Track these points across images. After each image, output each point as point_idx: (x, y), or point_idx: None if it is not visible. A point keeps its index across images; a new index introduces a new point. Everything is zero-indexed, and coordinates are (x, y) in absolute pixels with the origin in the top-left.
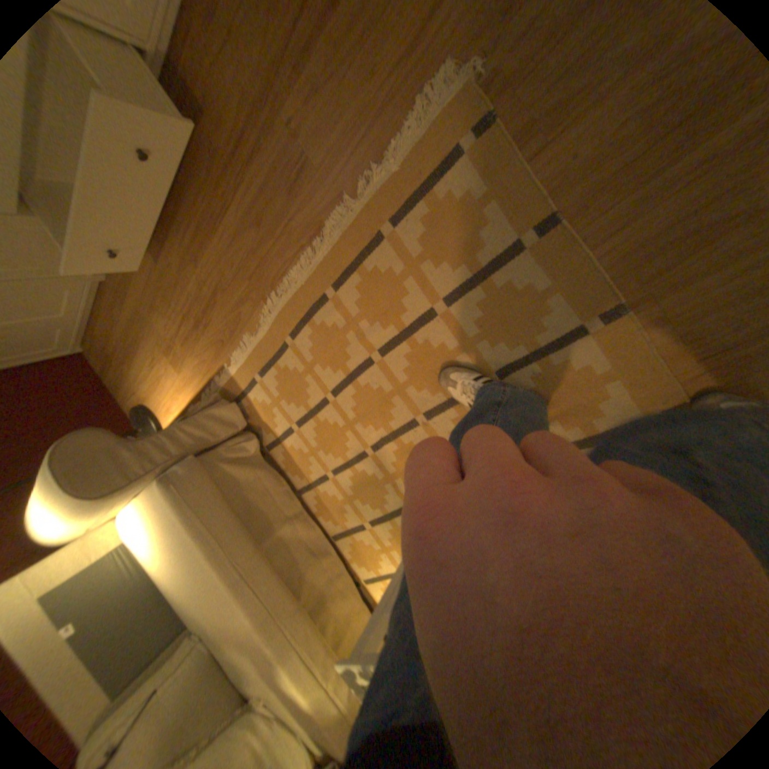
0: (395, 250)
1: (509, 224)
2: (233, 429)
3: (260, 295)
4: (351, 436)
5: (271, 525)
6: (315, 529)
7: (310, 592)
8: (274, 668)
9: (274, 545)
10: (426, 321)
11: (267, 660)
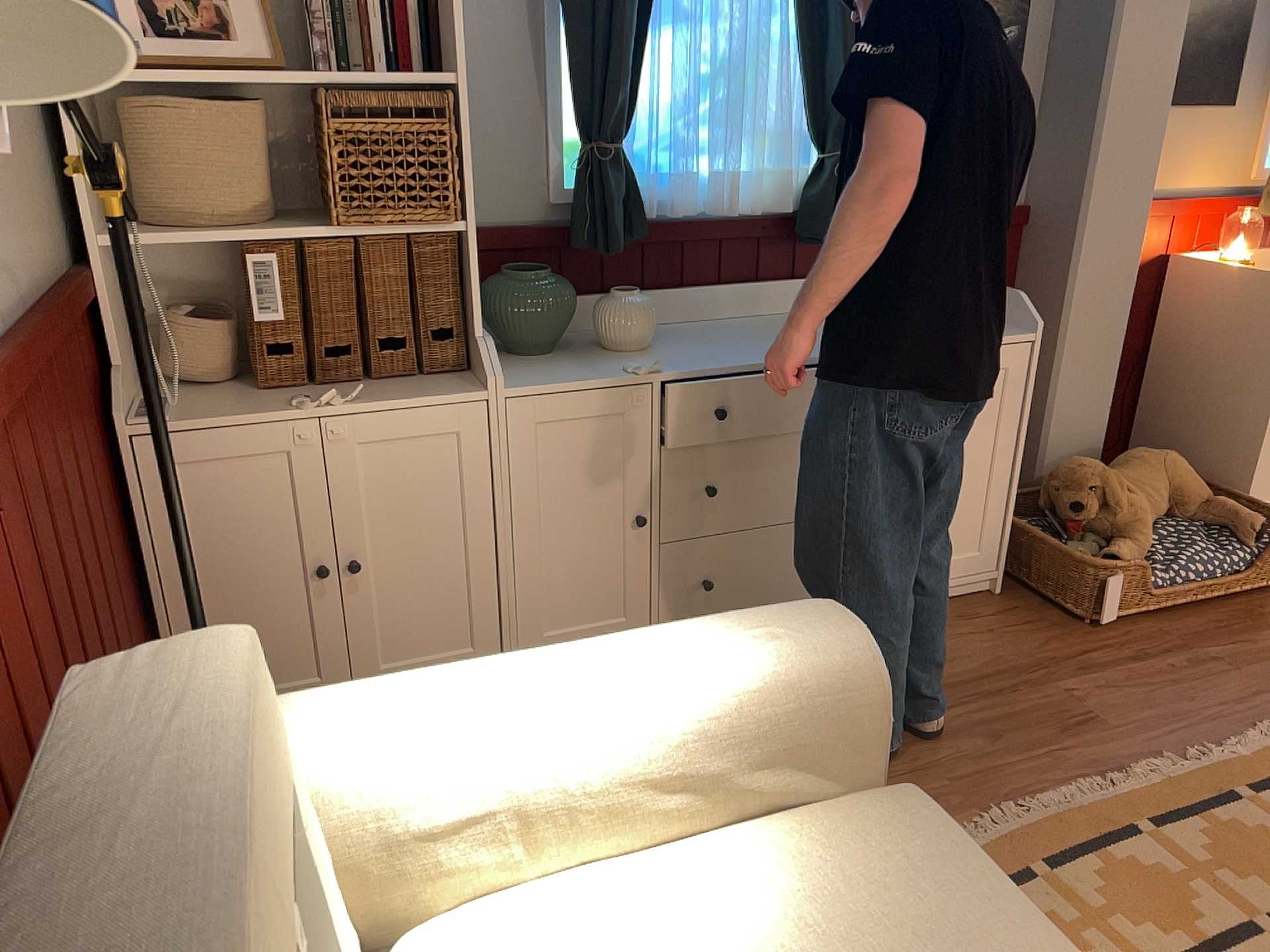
0: None
1: None
2: None
3: (975, 807)
4: None
5: None
6: None
7: None
8: None
9: None
10: None
11: None
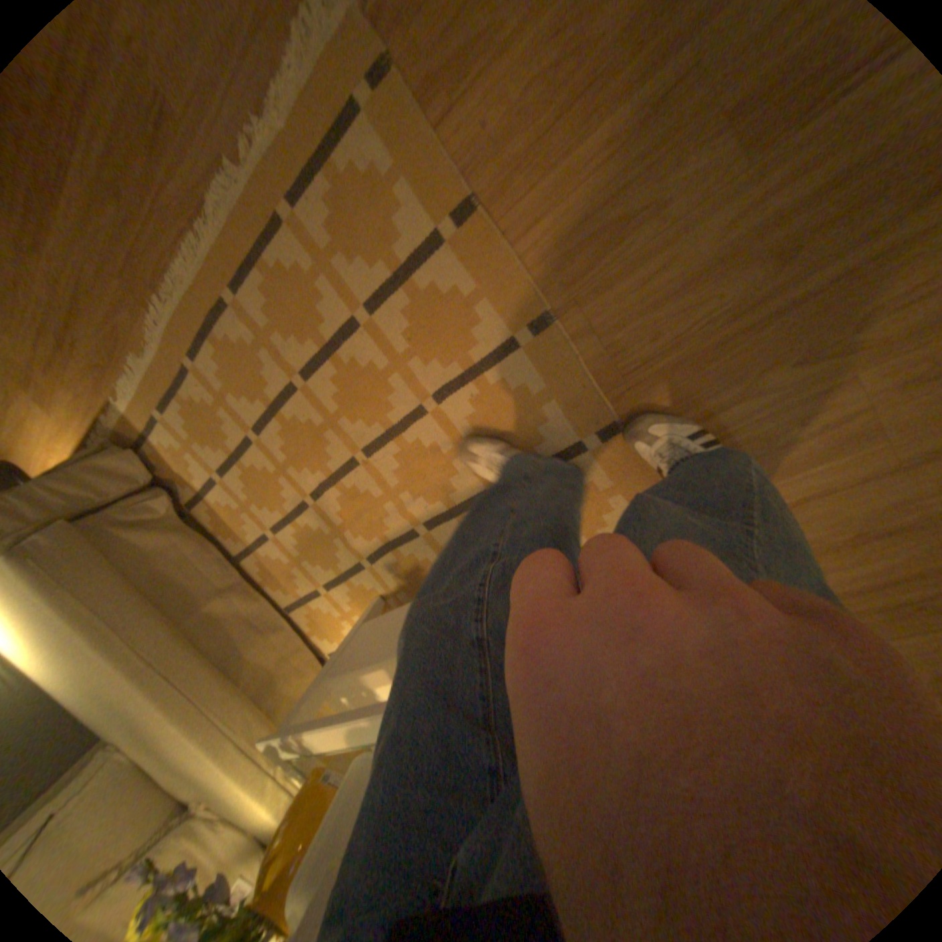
0: (298, 241)
1: (423, 210)
2: (130, 485)
3: (138, 300)
4: (284, 484)
5: (193, 600)
6: (260, 601)
7: (252, 674)
8: (201, 763)
9: (199, 624)
10: (348, 334)
11: (190, 755)
